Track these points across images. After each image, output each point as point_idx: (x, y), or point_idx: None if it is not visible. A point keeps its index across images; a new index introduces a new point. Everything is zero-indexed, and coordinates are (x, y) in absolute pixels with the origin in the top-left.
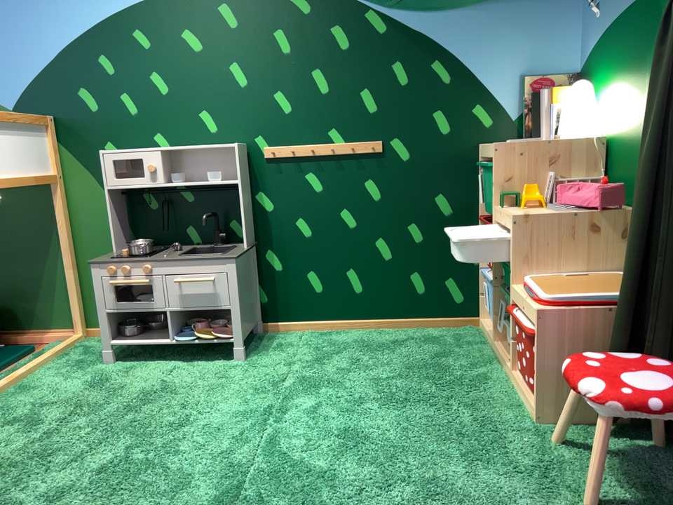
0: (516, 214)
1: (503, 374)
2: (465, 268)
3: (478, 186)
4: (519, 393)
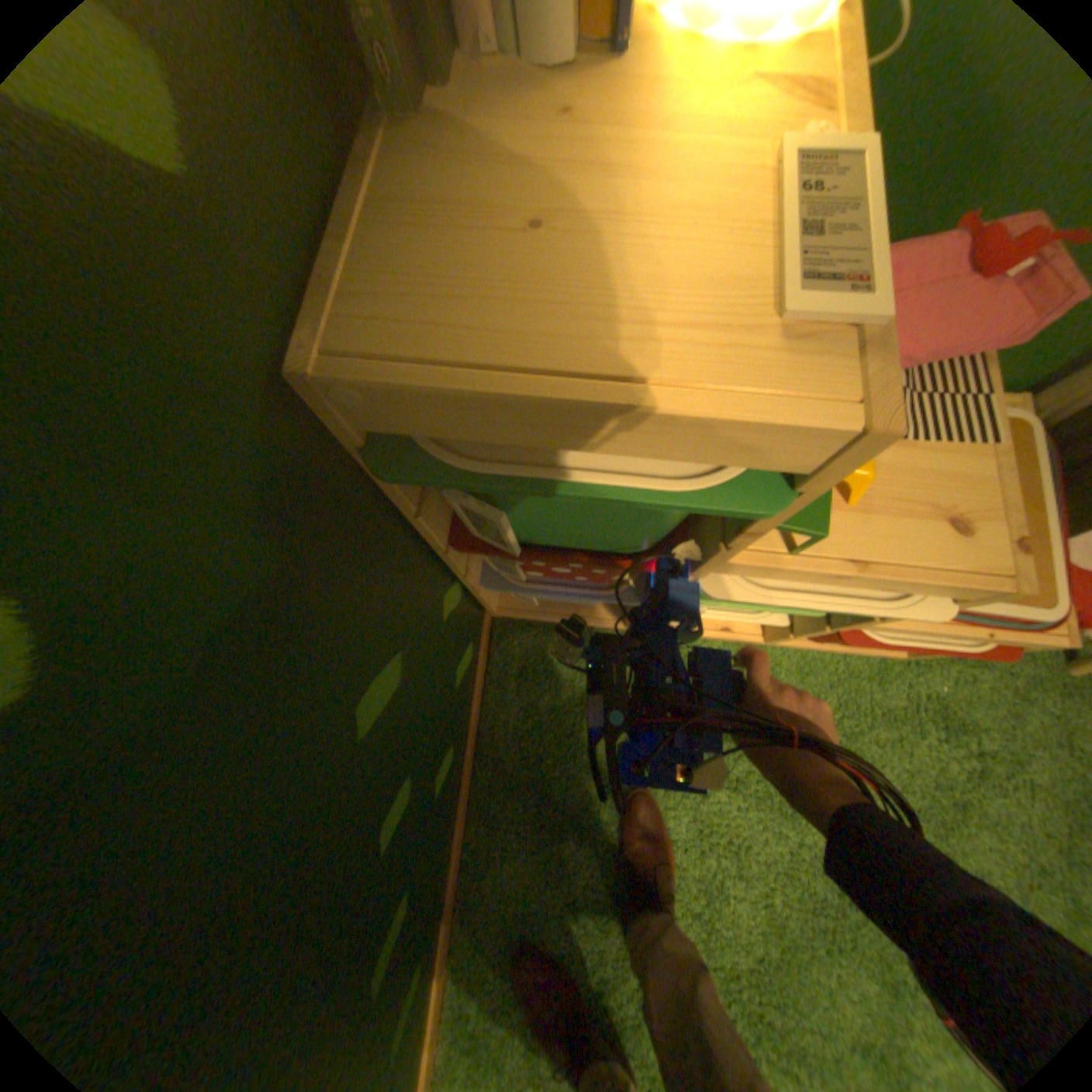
0: (998, 567)
1: (730, 646)
2: (461, 627)
3: (404, 506)
4: (811, 650)
